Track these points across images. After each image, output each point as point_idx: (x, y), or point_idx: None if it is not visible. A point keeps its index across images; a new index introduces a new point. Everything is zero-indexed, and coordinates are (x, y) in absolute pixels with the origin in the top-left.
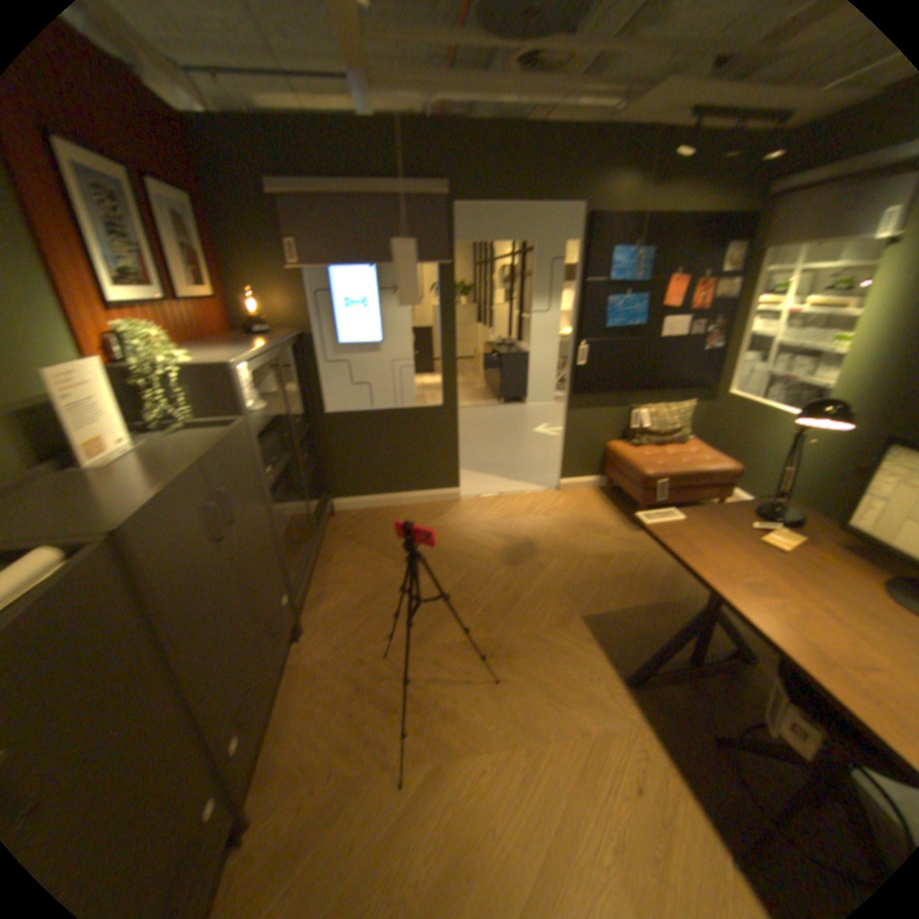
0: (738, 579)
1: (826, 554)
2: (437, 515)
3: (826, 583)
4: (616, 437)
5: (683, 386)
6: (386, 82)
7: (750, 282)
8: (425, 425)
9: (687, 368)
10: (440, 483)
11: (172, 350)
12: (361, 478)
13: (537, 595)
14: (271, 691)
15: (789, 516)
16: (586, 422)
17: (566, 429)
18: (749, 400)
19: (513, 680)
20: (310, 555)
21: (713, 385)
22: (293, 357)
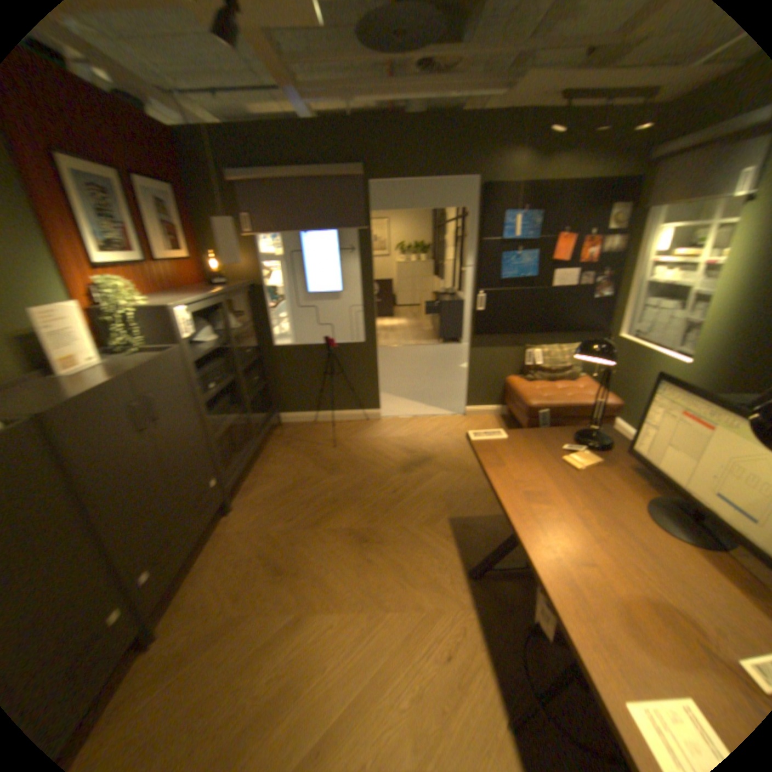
0: (523, 487)
1: (616, 473)
2: (359, 431)
3: (599, 496)
4: (516, 373)
5: (576, 330)
6: (314, 94)
7: (637, 238)
8: (351, 358)
9: (579, 314)
10: (365, 406)
11: (136, 298)
12: (303, 399)
13: (419, 498)
14: (191, 548)
15: (600, 440)
16: (488, 359)
17: (470, 364)
18: (635, 343)
19: (378, 563)
20: (248, 454)
21: (605, 329)
22: (249, 304)
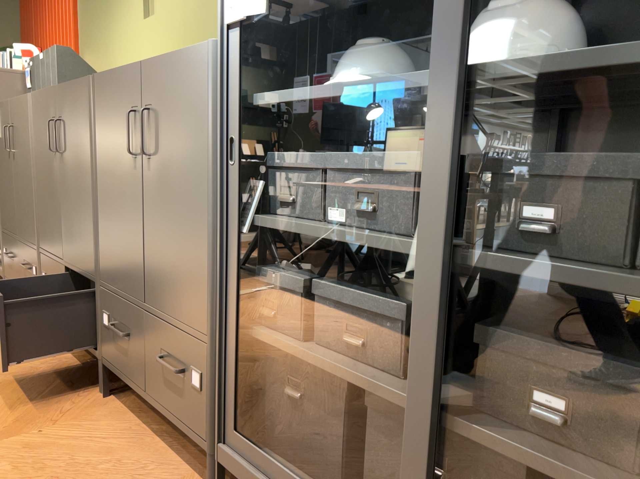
0: None
1: None
2: None
3: None
4: None
5: None
6: None
7: None
8: None
9: None
10: None
11: None
12: None
13: None
14: (141, 391)
15: None
16: None
17: None
18: None
19: None
20: None
21: None
22: None
